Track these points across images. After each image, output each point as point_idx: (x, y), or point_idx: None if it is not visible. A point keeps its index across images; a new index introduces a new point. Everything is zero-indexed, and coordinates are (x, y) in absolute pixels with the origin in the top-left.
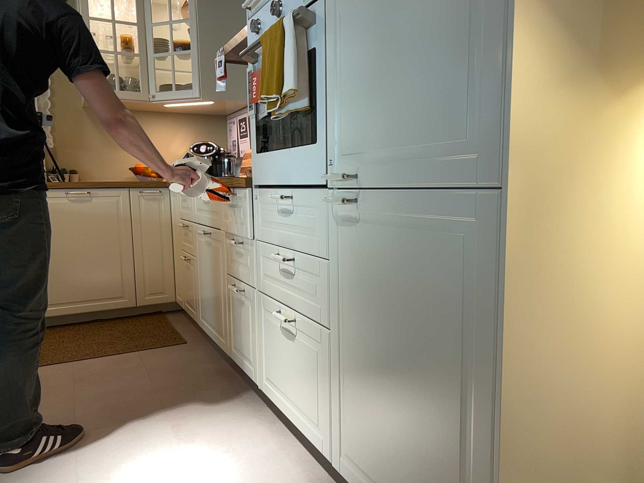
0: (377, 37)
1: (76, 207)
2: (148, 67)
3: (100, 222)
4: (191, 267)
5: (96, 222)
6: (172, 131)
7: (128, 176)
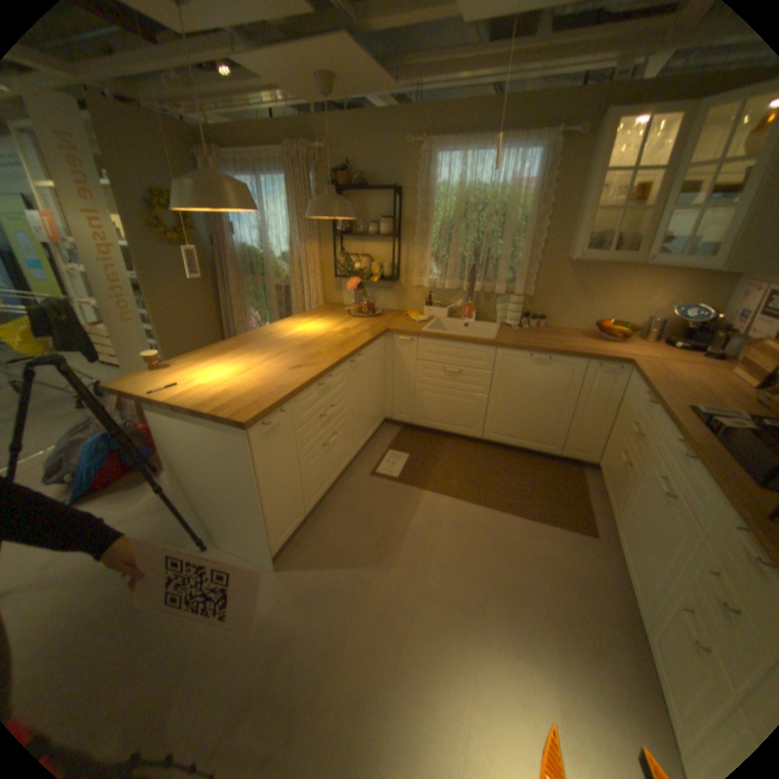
0: None
1: (535, 368)
2: (660, 221)
3: (552, 384)
4: (631, 474)
5: (548, 383)
6: (658, 284)
7: (591, 326)
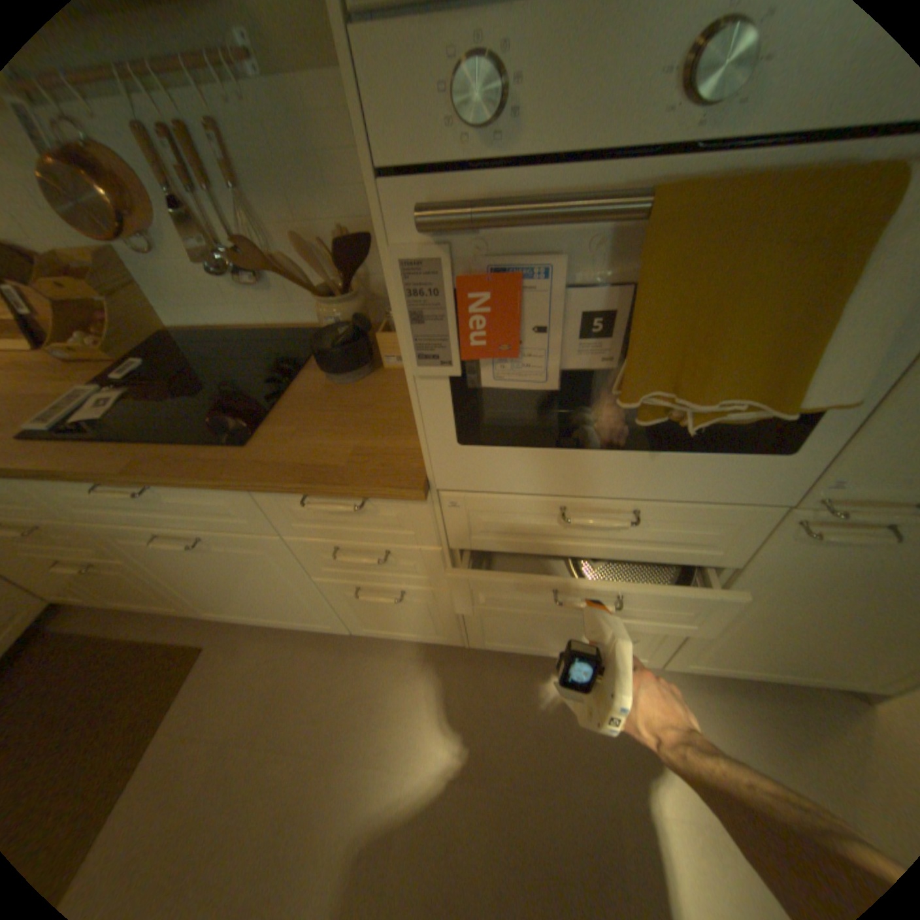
0: None
1: None
2: None
3: None
4: (107, 571)
5: None
6: None
7: None
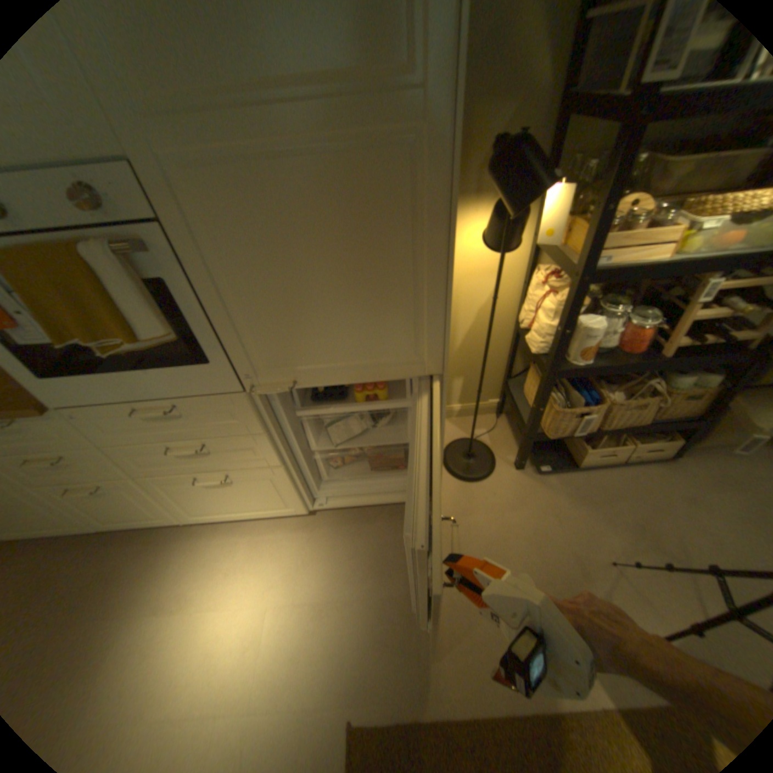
0: (282, 284)
1: None
2: None
3: None
4: None
5: None
6: None
7: None
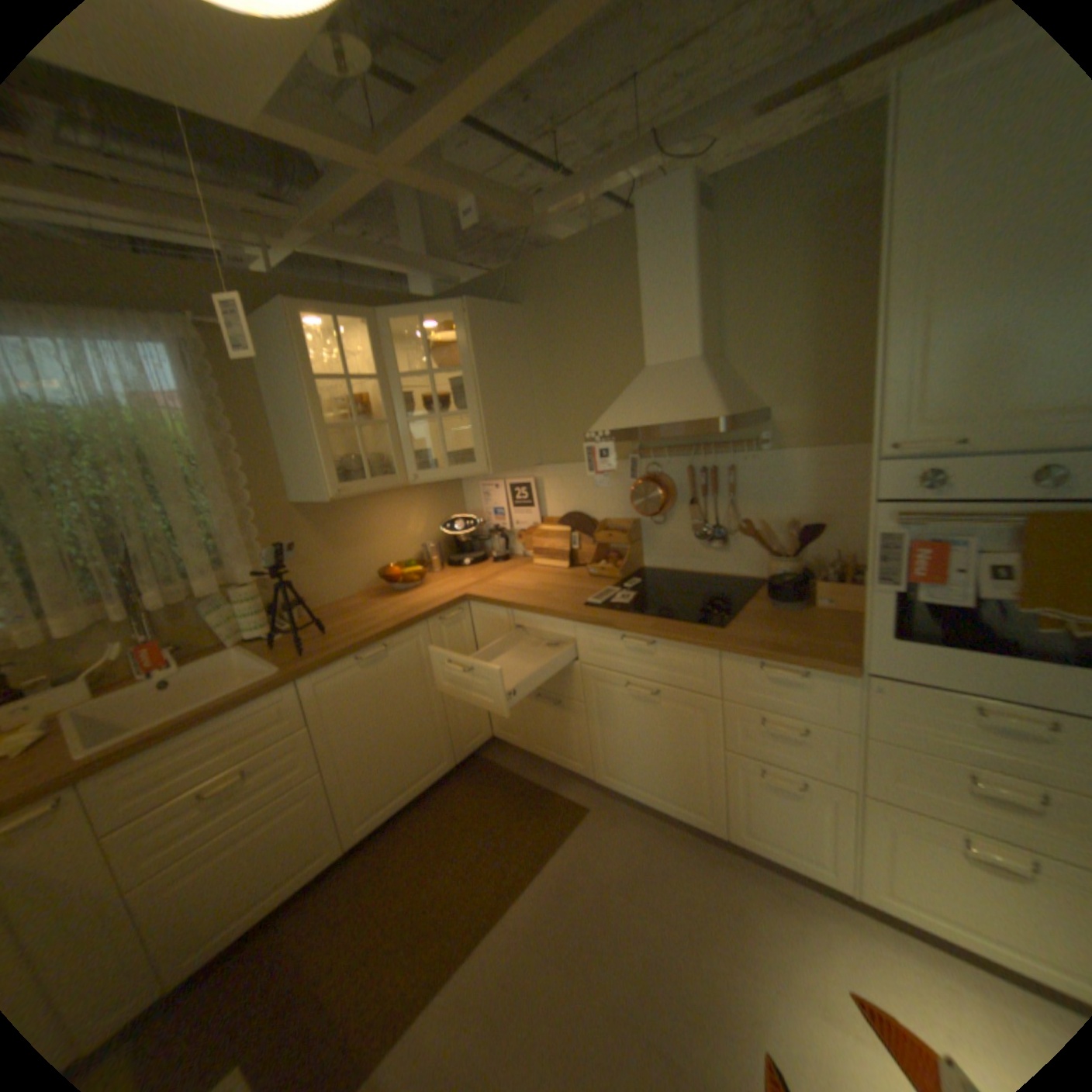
0: None
1: (370, 674)
2: (396, 437)
3: (402, 680)
4: (564, 712)
5: (396, 683)
6: (404, 509)
7: (364, 584)
